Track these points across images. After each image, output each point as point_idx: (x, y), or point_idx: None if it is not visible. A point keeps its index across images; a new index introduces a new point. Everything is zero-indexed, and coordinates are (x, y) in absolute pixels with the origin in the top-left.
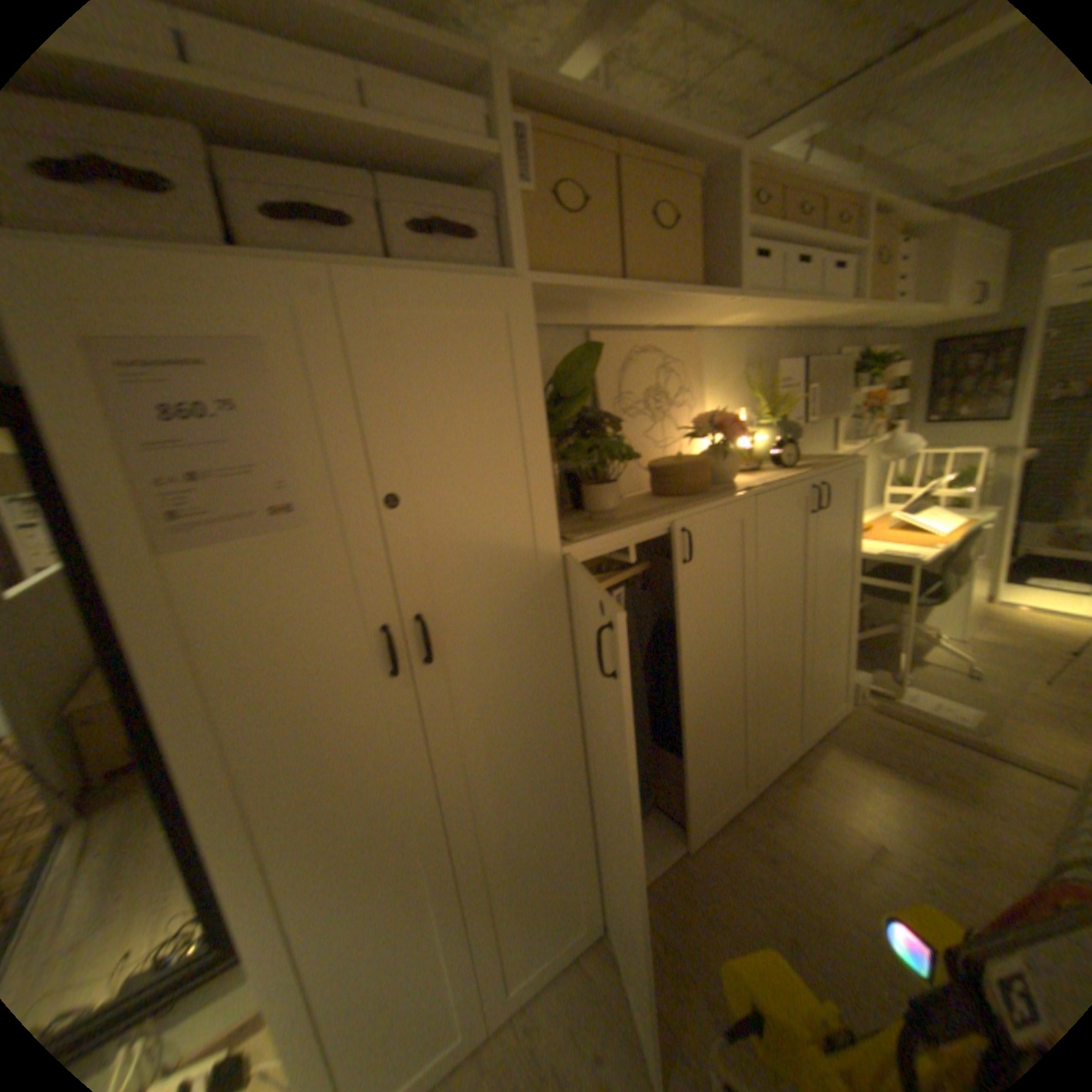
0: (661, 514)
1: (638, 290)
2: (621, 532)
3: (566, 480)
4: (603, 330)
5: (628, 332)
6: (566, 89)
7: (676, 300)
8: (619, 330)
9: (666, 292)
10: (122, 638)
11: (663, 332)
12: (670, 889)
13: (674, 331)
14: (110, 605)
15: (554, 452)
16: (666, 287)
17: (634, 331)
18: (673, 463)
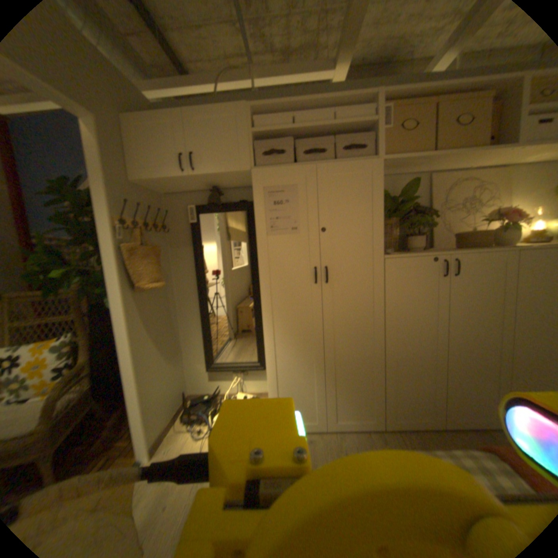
0: (445, 251)
1: (442, 153)
2: (417, 254)
3: (402, 234)
4: (442, 172)
5: (458, 171)
6: (411, 87)
7: (470, 154)
8: (453, 171)
9: (460, 152)
10: (258, 252)
11: (483, 169)
12: (427, 435)
13: (493, 168)
14: (258, 244)
15: (398, 223)
16: (460, 150)
17: (463, 170)
18: (469, 232)
